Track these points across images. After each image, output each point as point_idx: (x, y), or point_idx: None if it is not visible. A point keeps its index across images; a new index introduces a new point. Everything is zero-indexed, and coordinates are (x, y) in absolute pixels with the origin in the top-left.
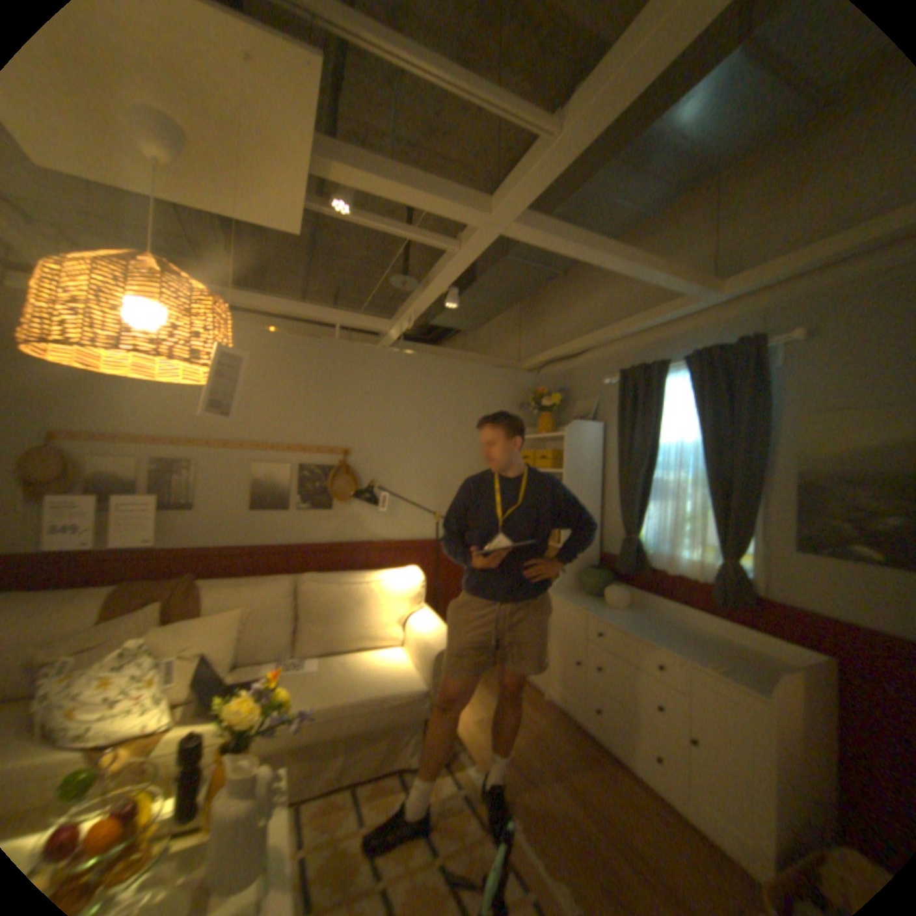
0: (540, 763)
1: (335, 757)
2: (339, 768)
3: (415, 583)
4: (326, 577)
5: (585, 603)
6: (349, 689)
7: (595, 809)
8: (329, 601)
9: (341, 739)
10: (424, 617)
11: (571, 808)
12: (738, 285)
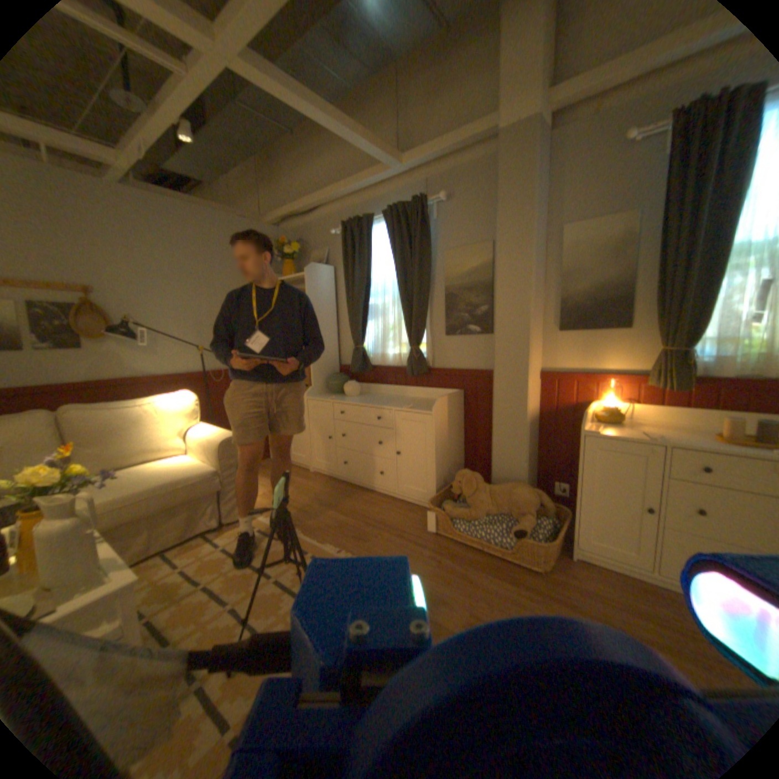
0: (308, 501)
1: (136, 535)
2: (142, 541)
3: (188, 401)
4: (90, 405)
5: (330, 397)
6: (139, 482)
7: (345, 510)
8: (99, 424)
9: (140, 517)
10: (202, 427)
11: (330, 514)
12: (411, 158)
